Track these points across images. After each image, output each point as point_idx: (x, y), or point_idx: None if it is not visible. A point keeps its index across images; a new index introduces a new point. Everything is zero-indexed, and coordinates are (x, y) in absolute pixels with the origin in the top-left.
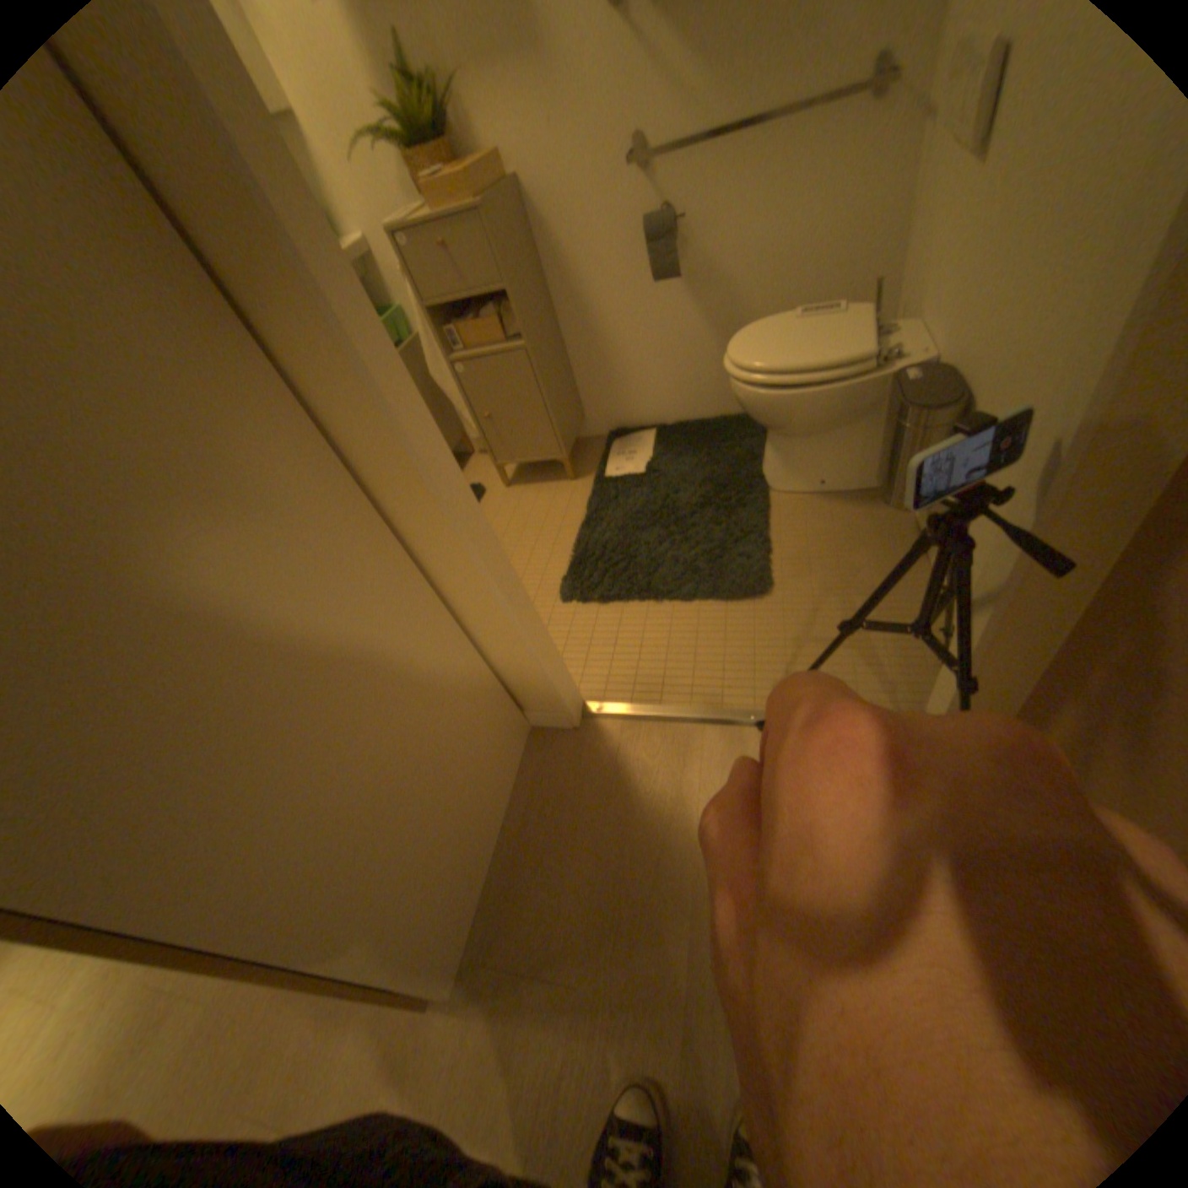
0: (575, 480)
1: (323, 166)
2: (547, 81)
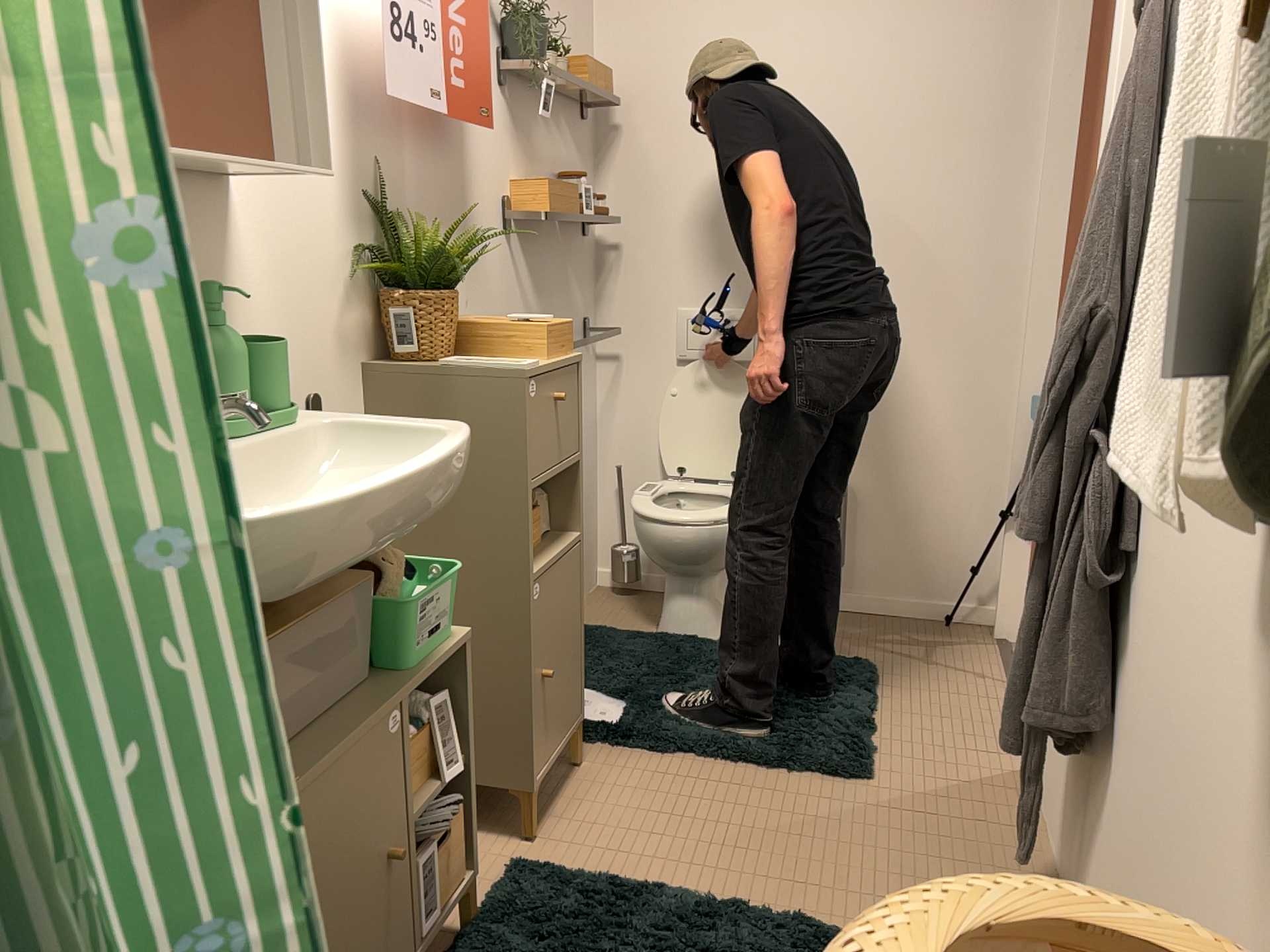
0: (586, 762)
1: (246, 282)
2: (471, 273)
